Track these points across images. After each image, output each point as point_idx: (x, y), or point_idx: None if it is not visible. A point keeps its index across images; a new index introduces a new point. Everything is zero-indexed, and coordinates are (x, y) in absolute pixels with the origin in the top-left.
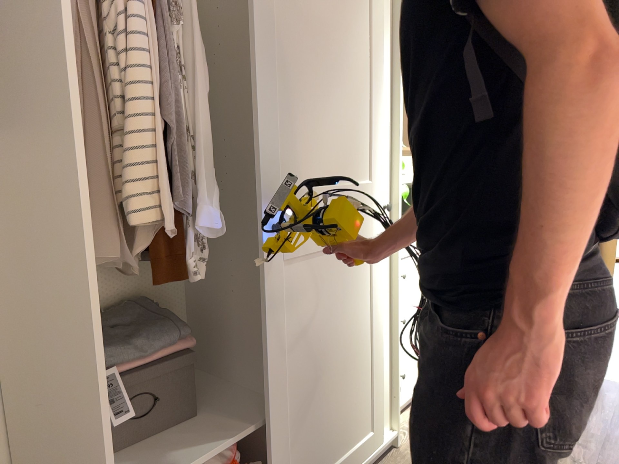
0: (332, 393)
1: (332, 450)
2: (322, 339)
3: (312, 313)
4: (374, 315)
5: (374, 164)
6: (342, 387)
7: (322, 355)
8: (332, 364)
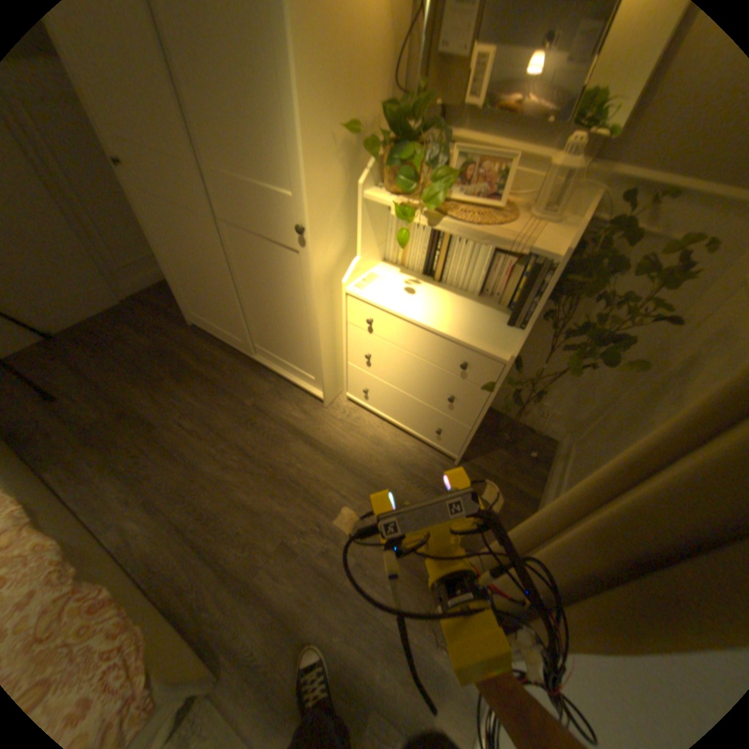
0: (267, 323)
1: (273, 351)
2: (252, 287)
3: (239, 264)
4: (301, 312)
5: (283, 173)
6: (275, 328)
7: (254, 296)
8: (263, 308)
